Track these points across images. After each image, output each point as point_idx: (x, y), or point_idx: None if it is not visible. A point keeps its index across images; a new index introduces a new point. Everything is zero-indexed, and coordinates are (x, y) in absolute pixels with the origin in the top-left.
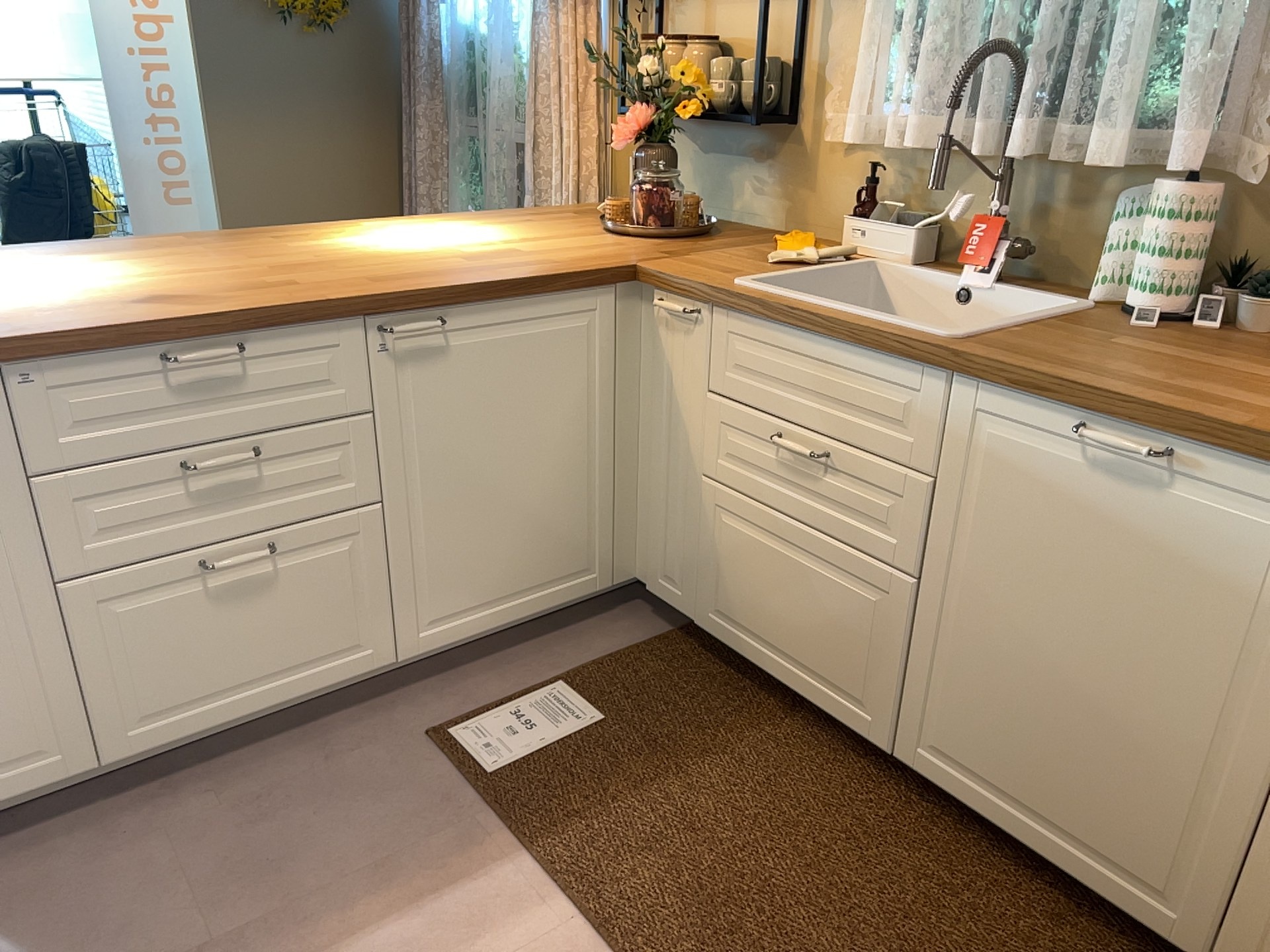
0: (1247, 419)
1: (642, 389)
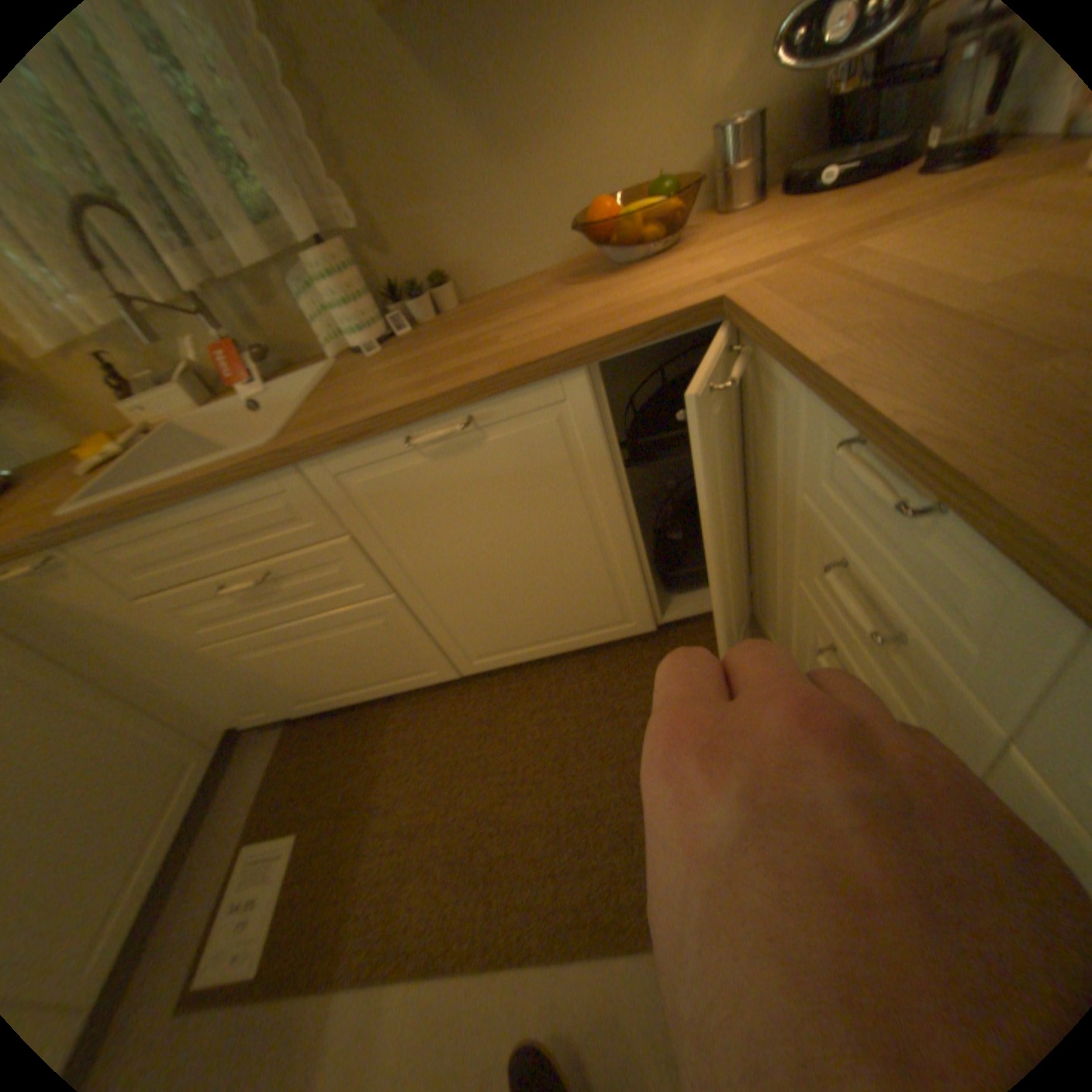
0: (492, 368)
1: (89, 636)
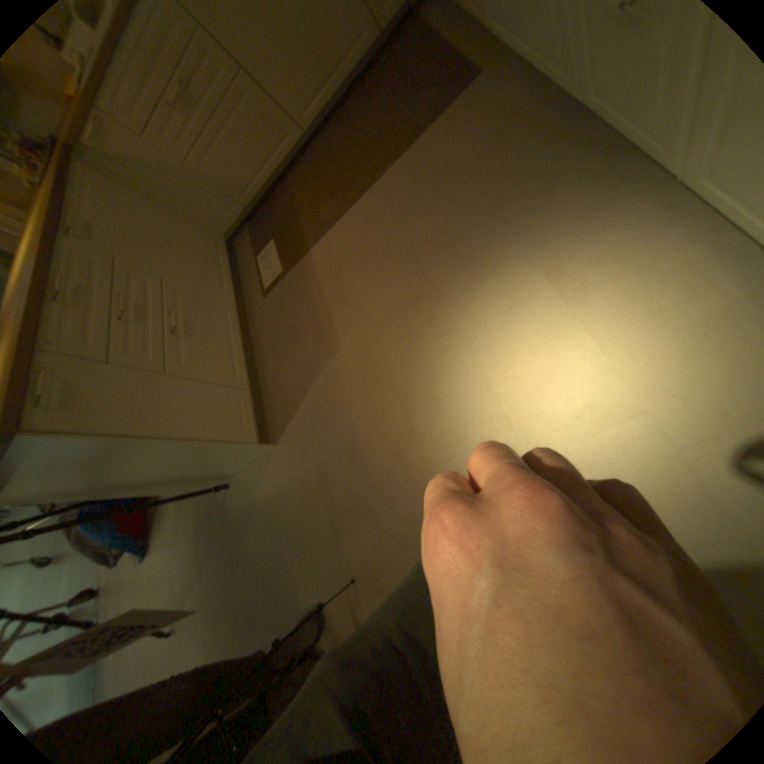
0: None
1: (137, 182)
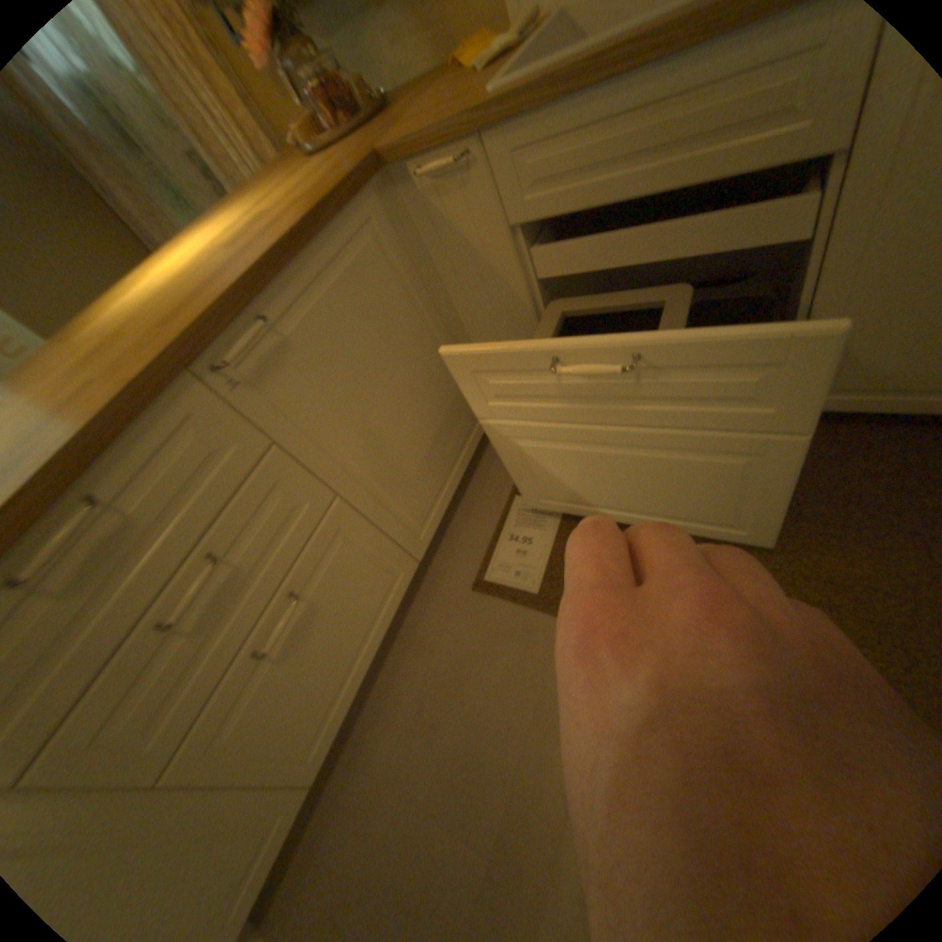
0: None
1: (440, 270)
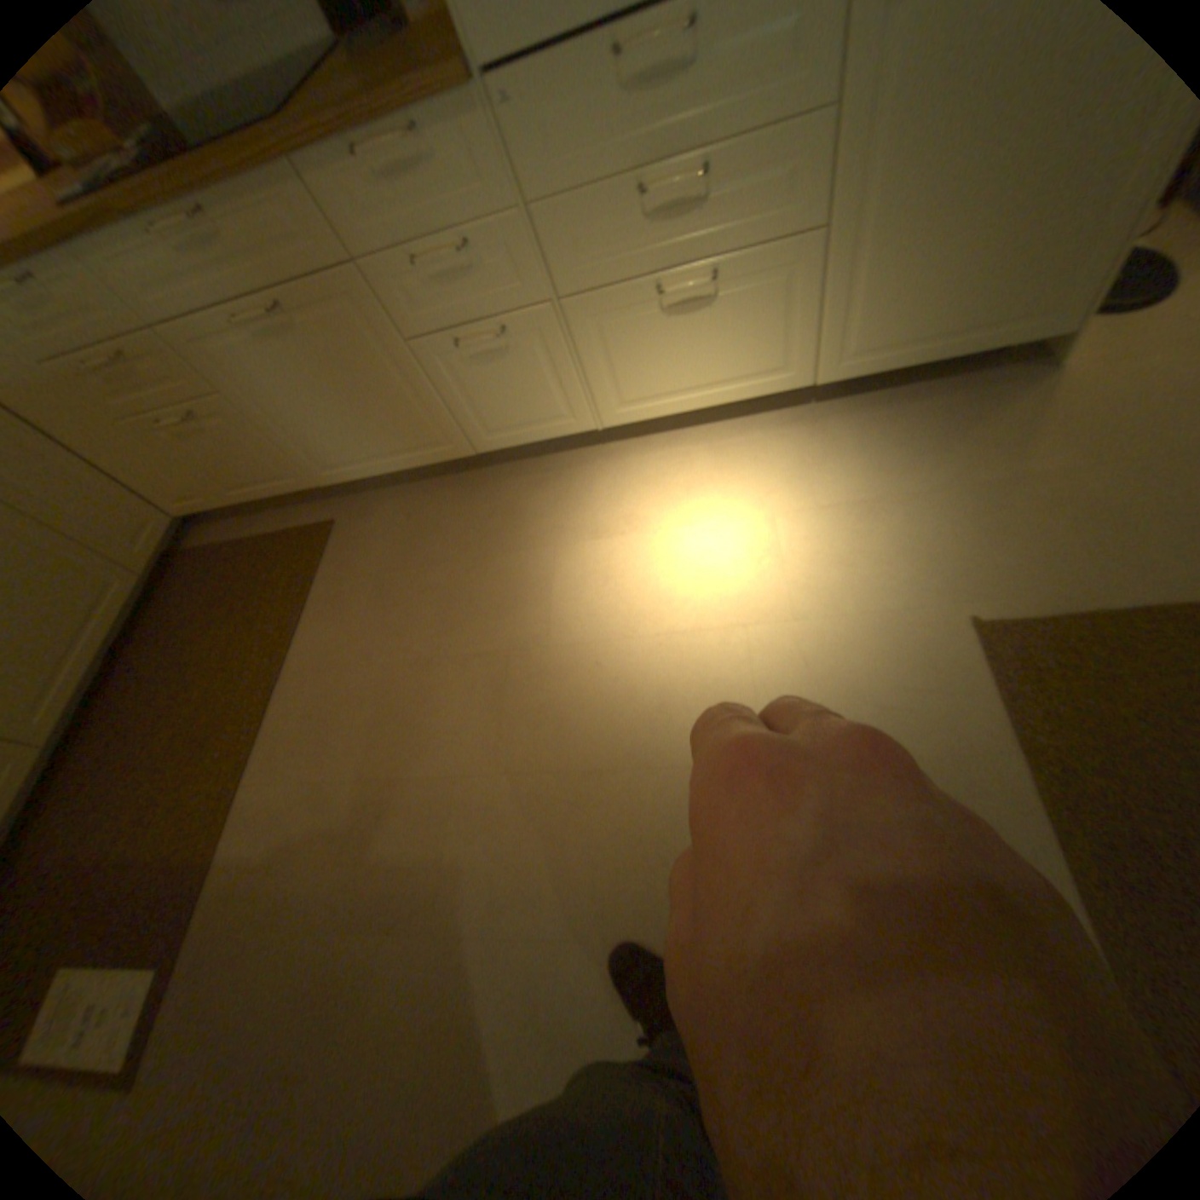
0: None
1: None
